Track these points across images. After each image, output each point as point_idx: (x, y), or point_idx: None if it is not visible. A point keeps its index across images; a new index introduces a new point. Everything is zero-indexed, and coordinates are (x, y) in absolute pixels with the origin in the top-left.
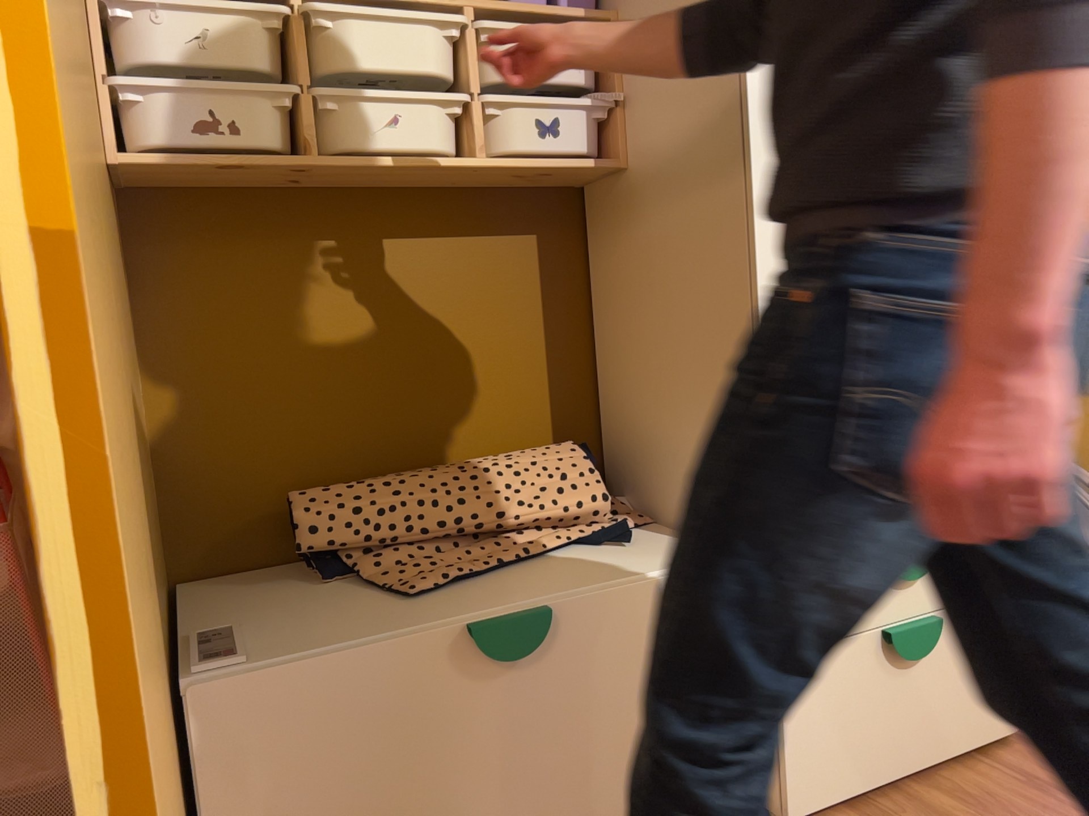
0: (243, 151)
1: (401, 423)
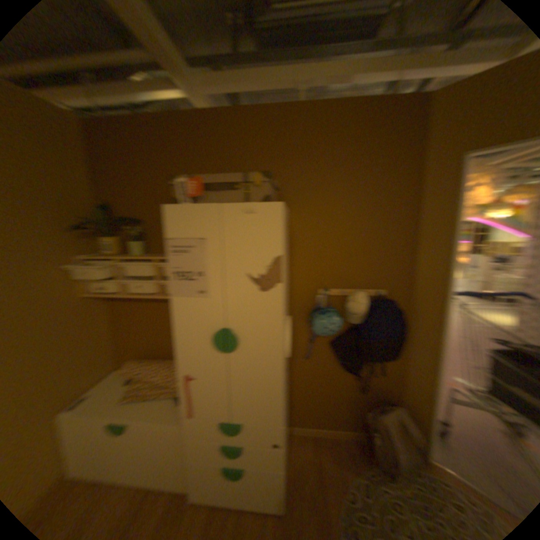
0: (102, 294)
1: (159, 346)
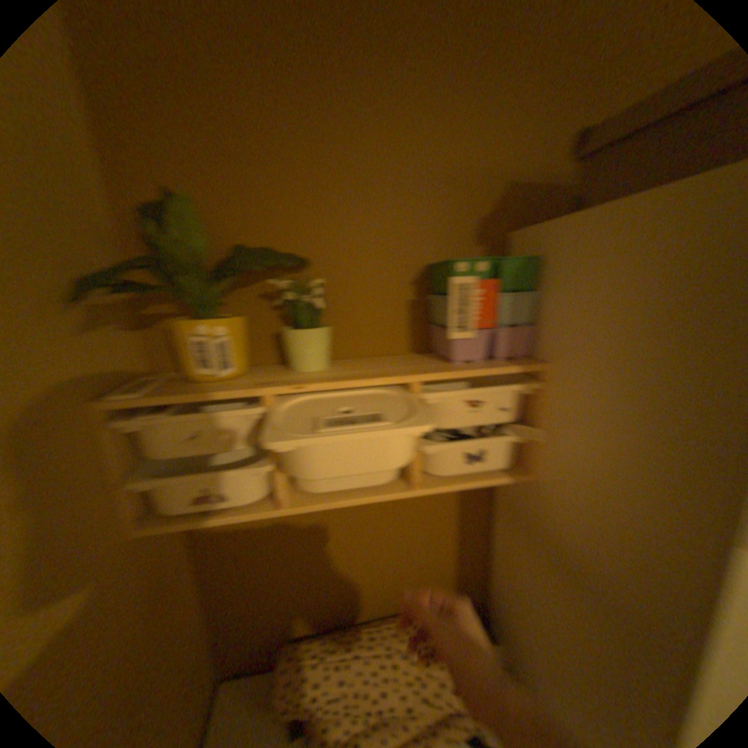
0: (231, 508)
1: (356, 591)
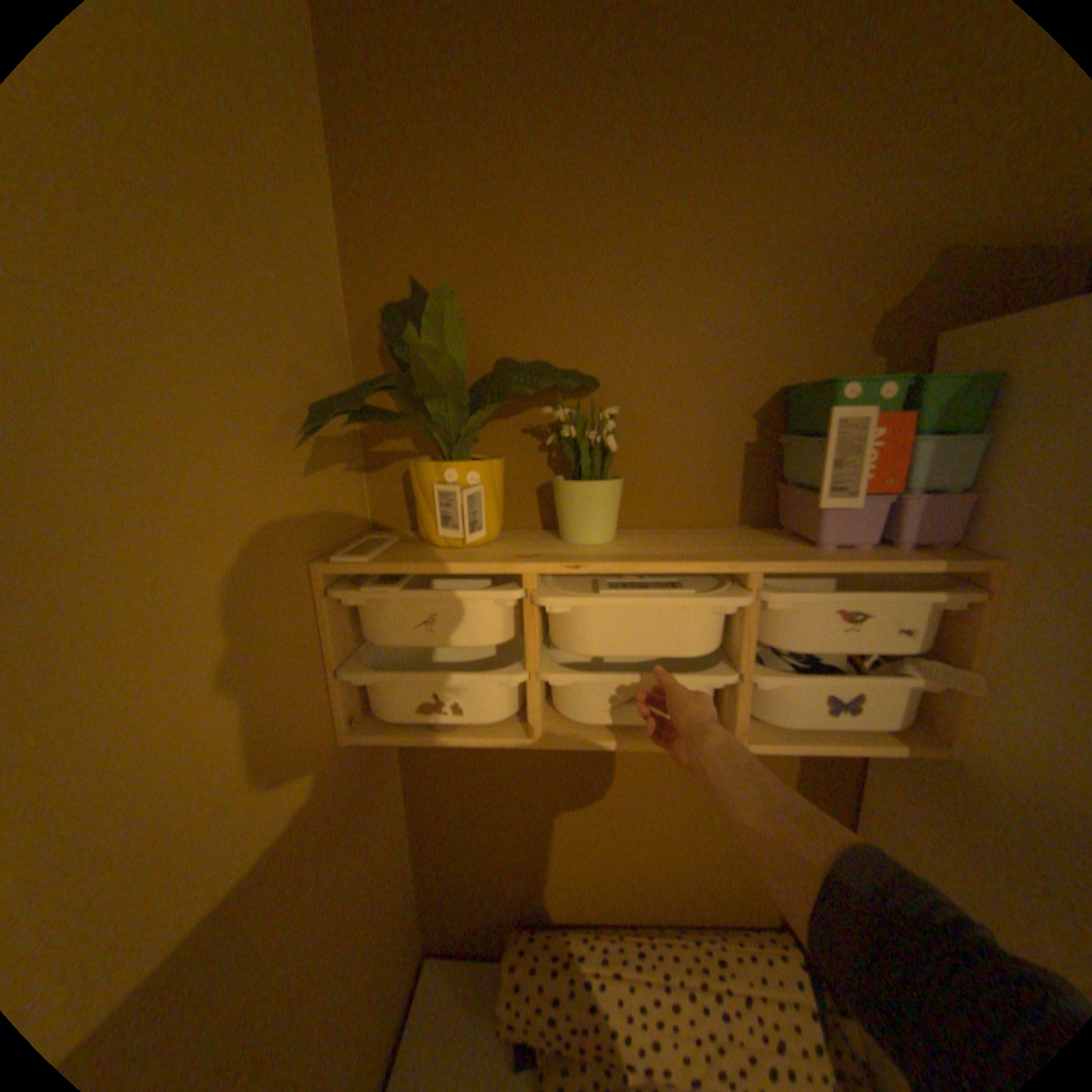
0: (462, 726)
1: (620, 876)
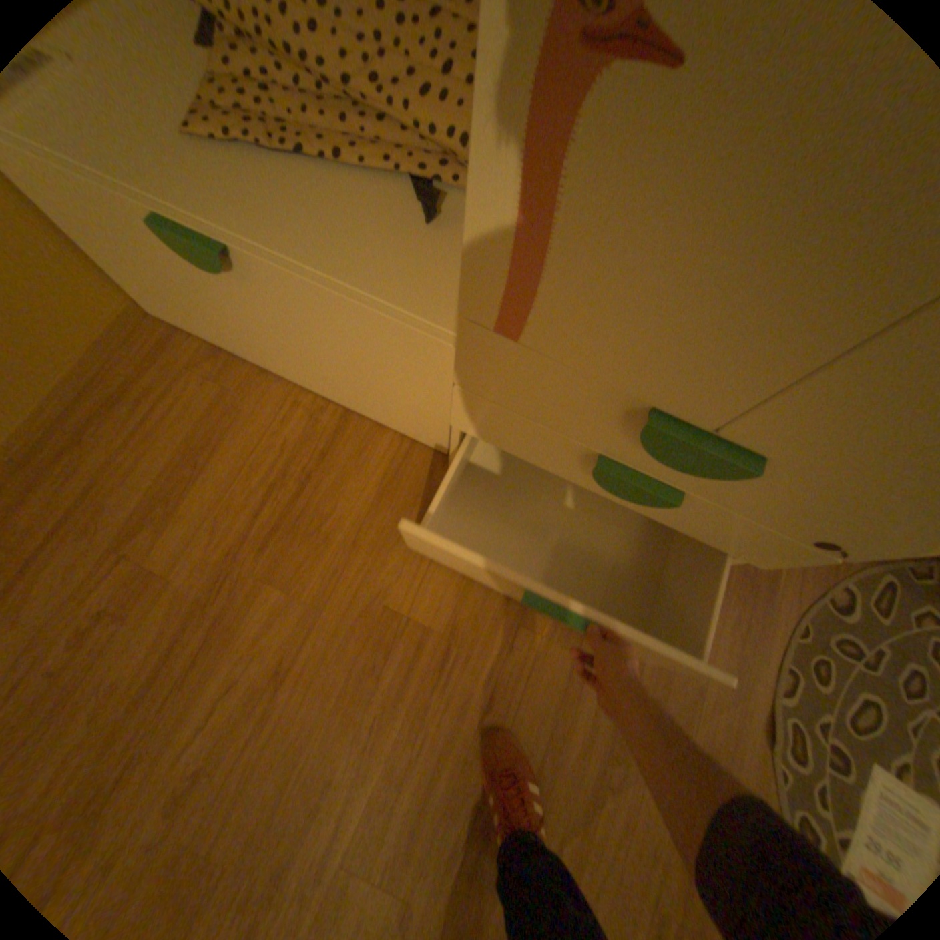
0: None
1: None
